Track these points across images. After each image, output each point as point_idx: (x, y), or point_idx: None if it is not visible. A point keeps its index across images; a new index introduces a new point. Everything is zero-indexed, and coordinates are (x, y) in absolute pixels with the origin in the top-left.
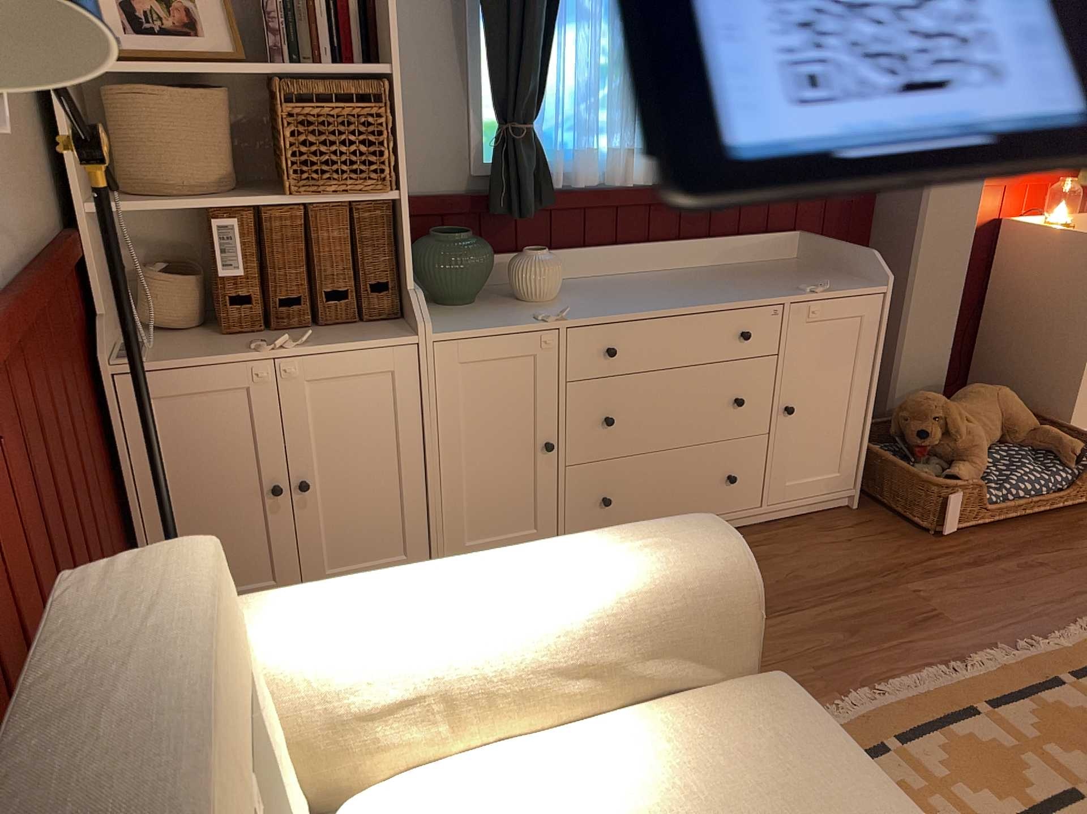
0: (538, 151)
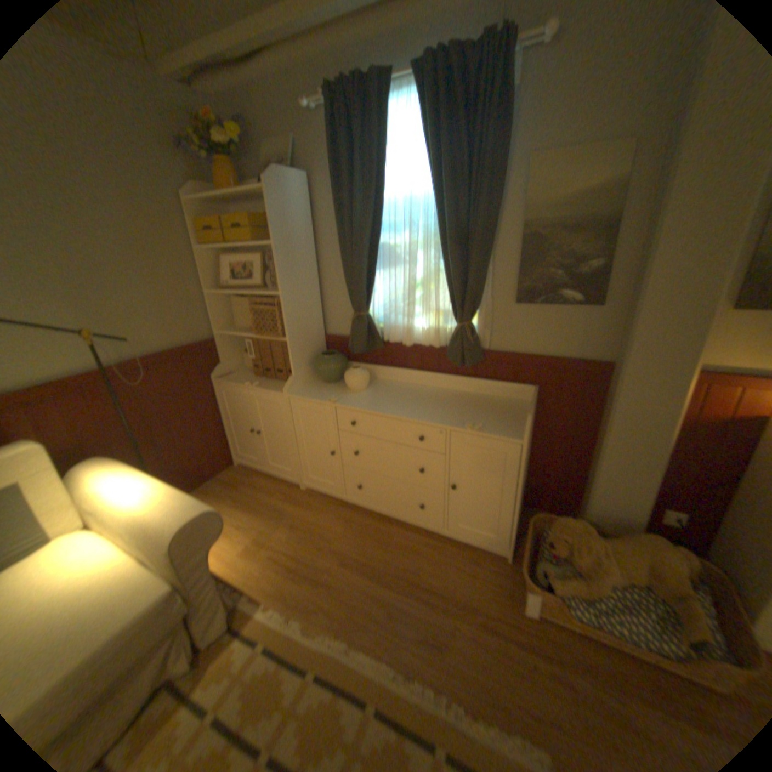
0: (371, 324)
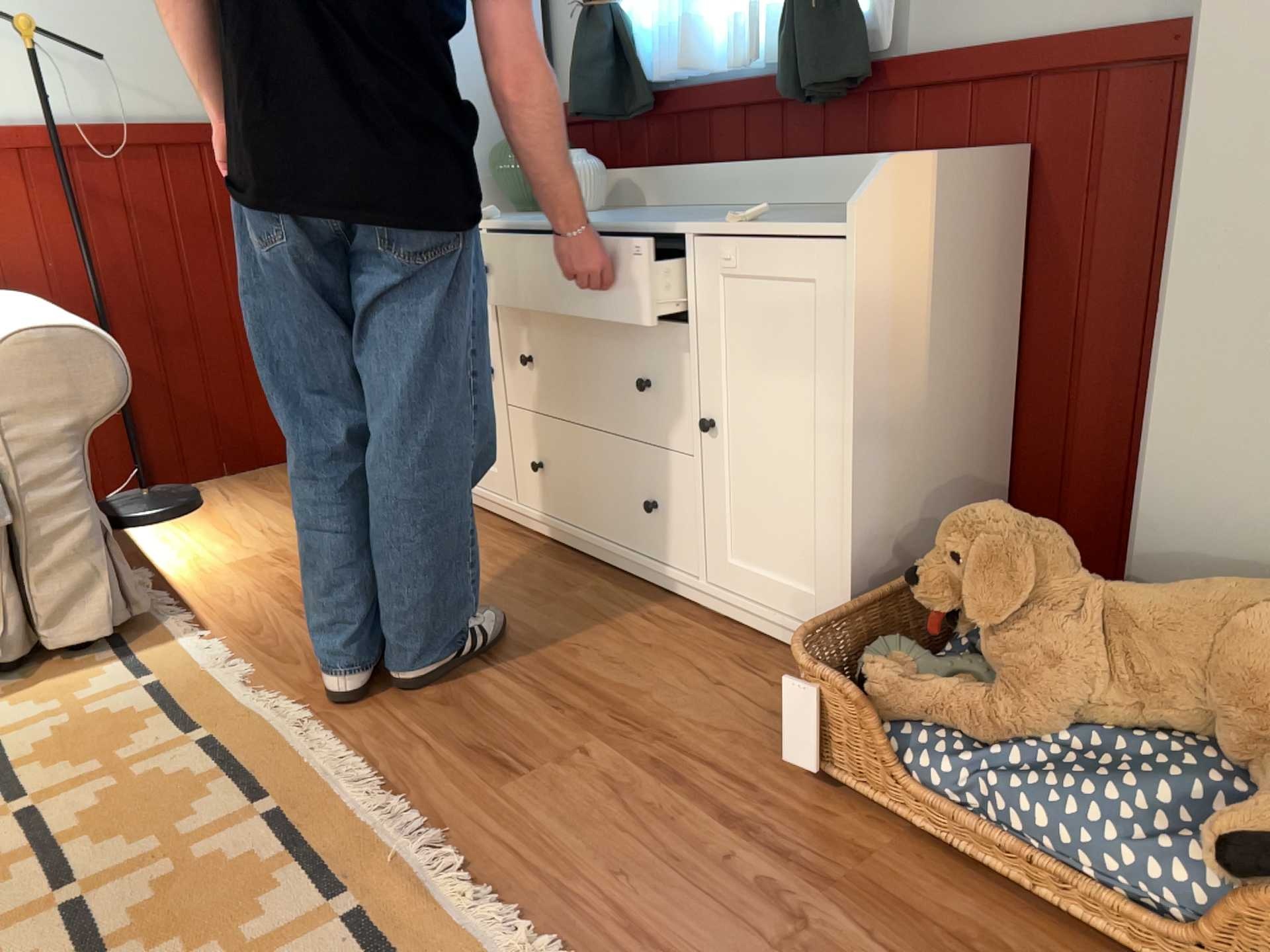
0: (617, 35)
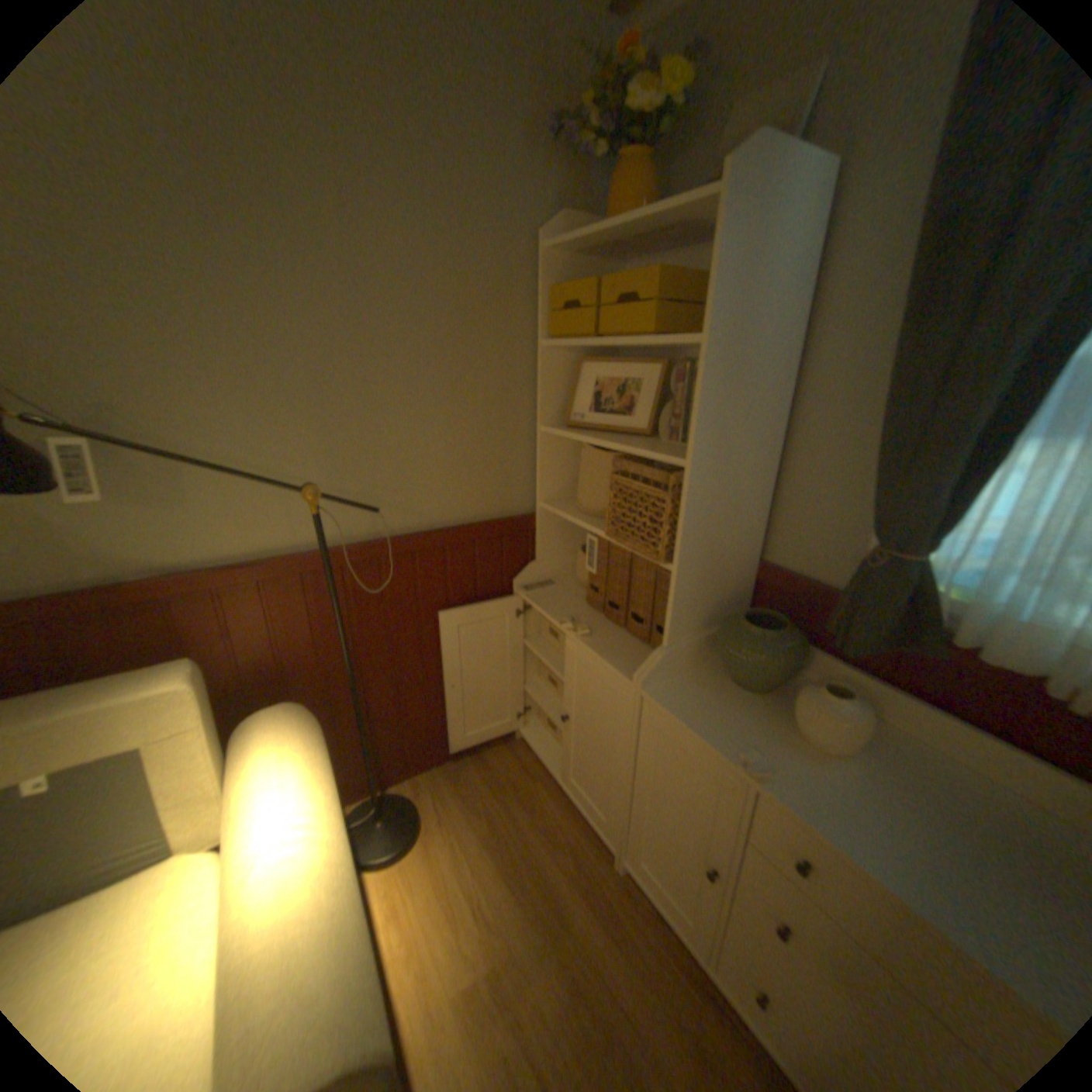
0: (931, 589)
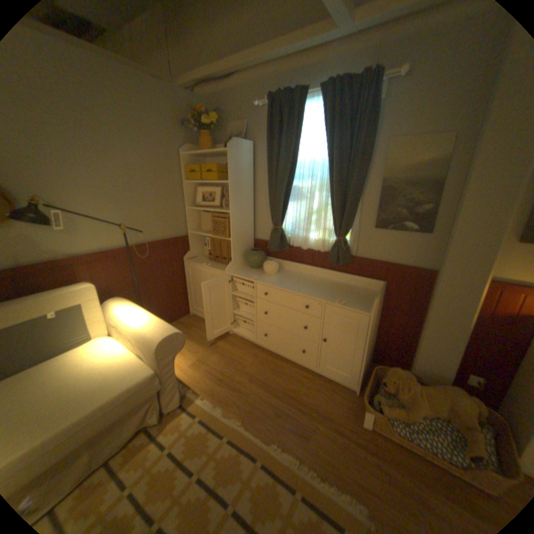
0: (282, 234)
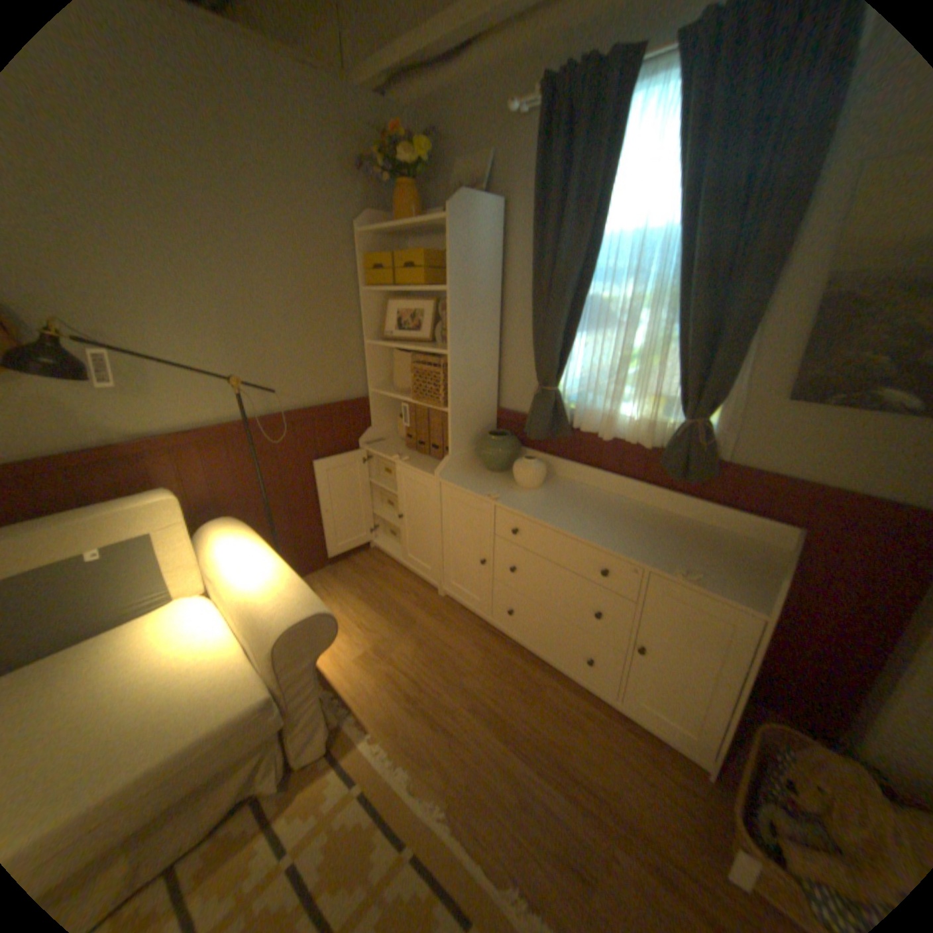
0: (558, 403)
